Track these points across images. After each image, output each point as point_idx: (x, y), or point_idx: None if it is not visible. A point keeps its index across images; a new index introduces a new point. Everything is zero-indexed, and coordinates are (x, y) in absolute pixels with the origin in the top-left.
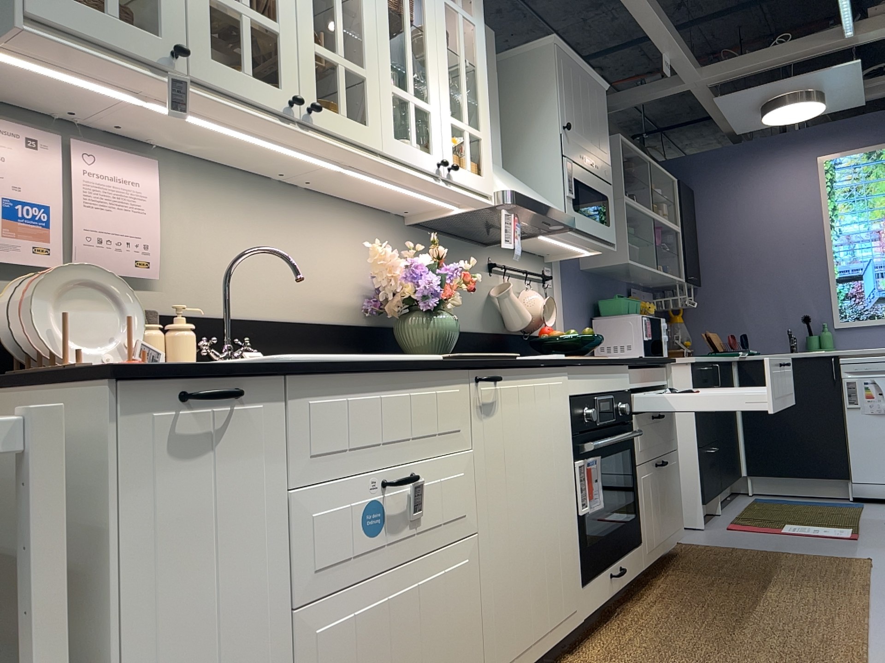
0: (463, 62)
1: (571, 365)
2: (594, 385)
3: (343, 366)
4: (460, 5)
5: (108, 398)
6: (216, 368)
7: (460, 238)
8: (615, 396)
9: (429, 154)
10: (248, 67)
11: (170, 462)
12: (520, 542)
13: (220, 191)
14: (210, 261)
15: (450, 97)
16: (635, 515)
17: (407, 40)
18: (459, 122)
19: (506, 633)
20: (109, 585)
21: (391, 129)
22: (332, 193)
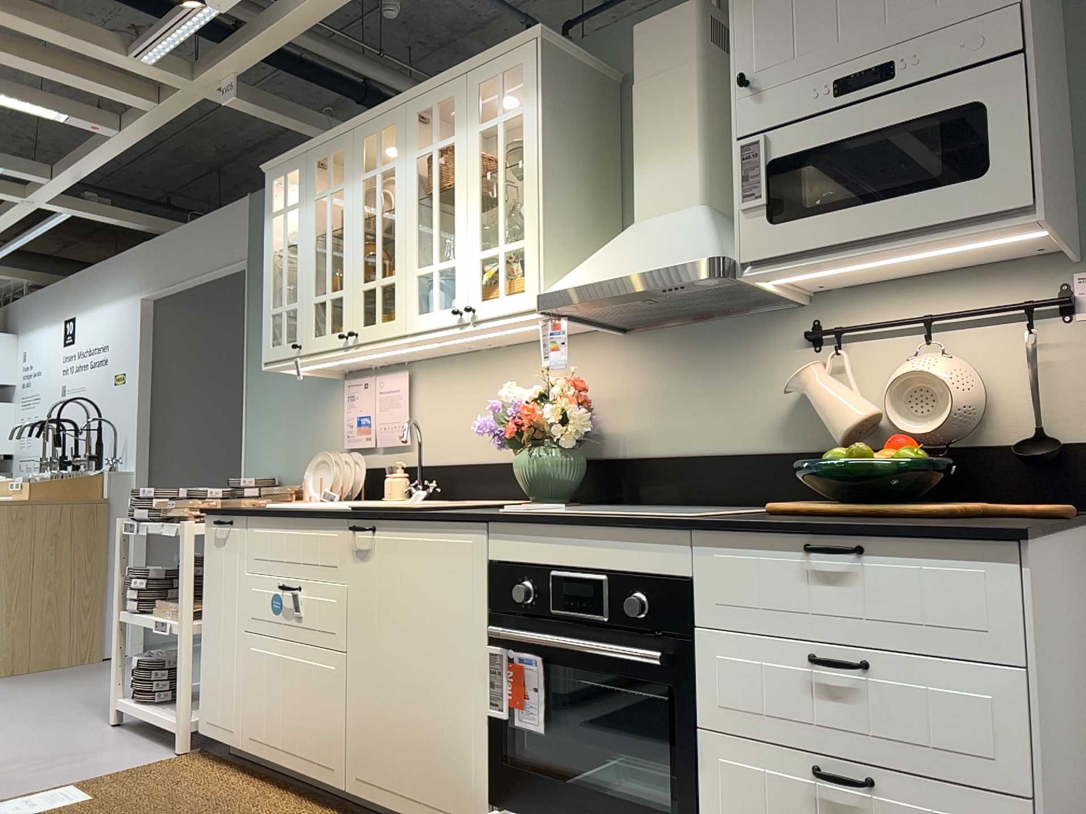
0: (499, 175)
1: (483, 521)
2: (550, 555)
3: (263, 512)
4: (498, 113)
5: (206, 520)
6: (222, 511)
7: (721, 317)
8: (624, 582)
9: (450, 308)
10: (327, 329)
11: (215, 547)
12: (389, 689)
13: (445, 373)
14: (439, 425)
15: (478, 231)
16: (675, 813)
17: (433, 214)
18: (489, 249)
19: (365, 755)
20: (204, 587)
21: (413, 309)
22: (524, 339)
